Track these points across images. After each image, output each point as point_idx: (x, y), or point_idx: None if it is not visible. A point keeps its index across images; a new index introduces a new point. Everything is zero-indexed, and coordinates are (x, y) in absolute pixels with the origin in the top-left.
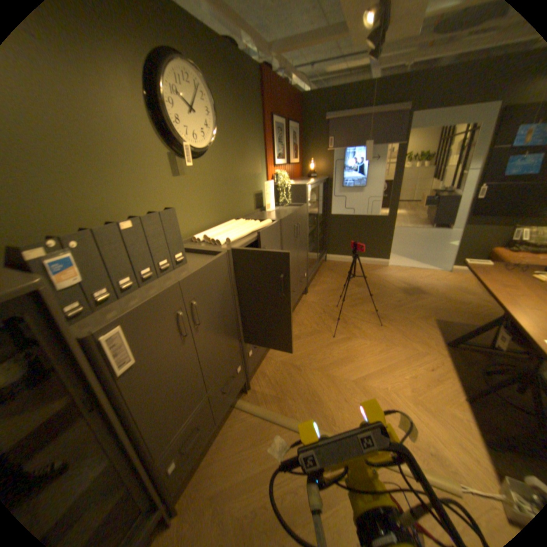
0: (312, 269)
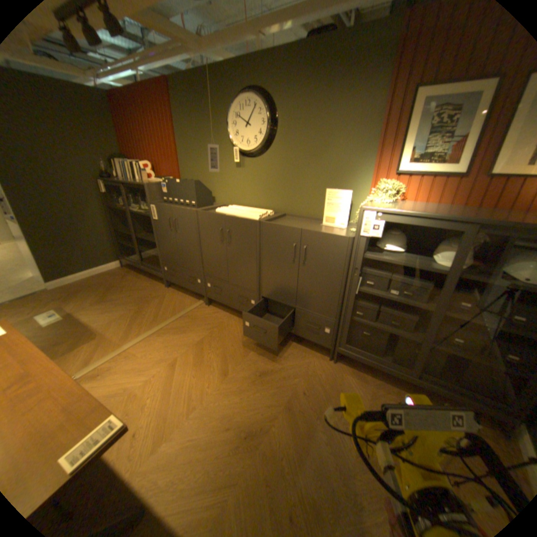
0: (371, 356)
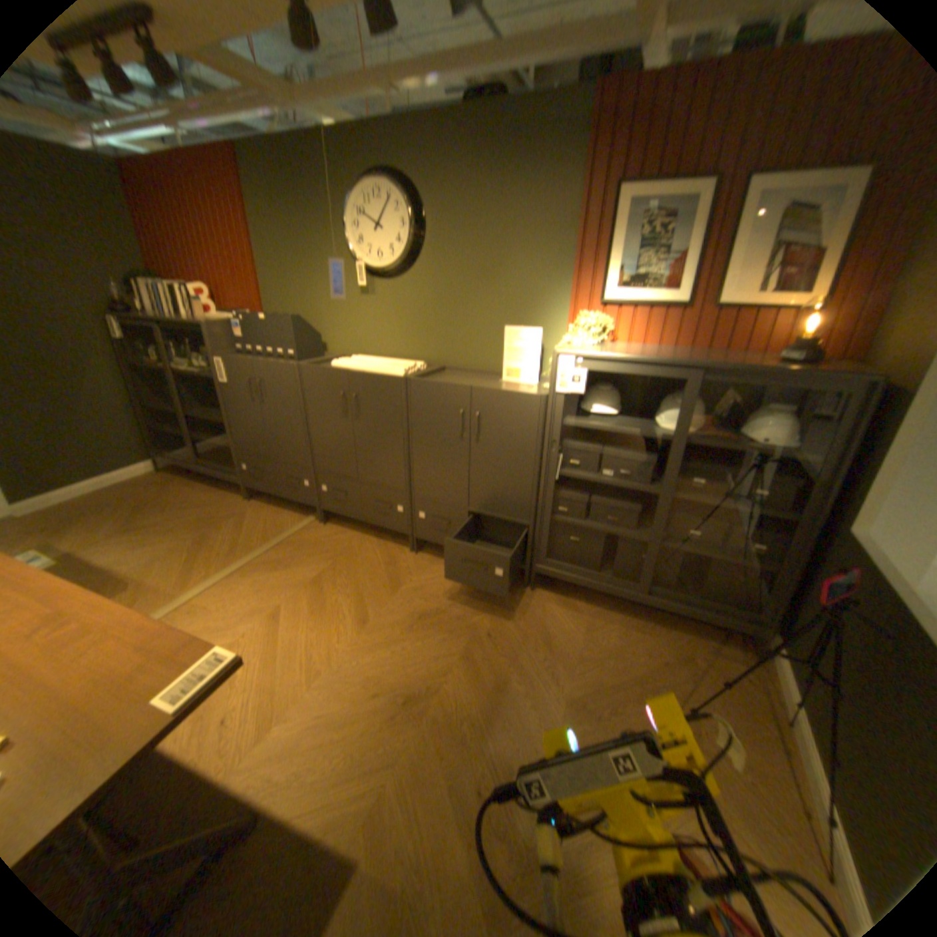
0: (583, 571)
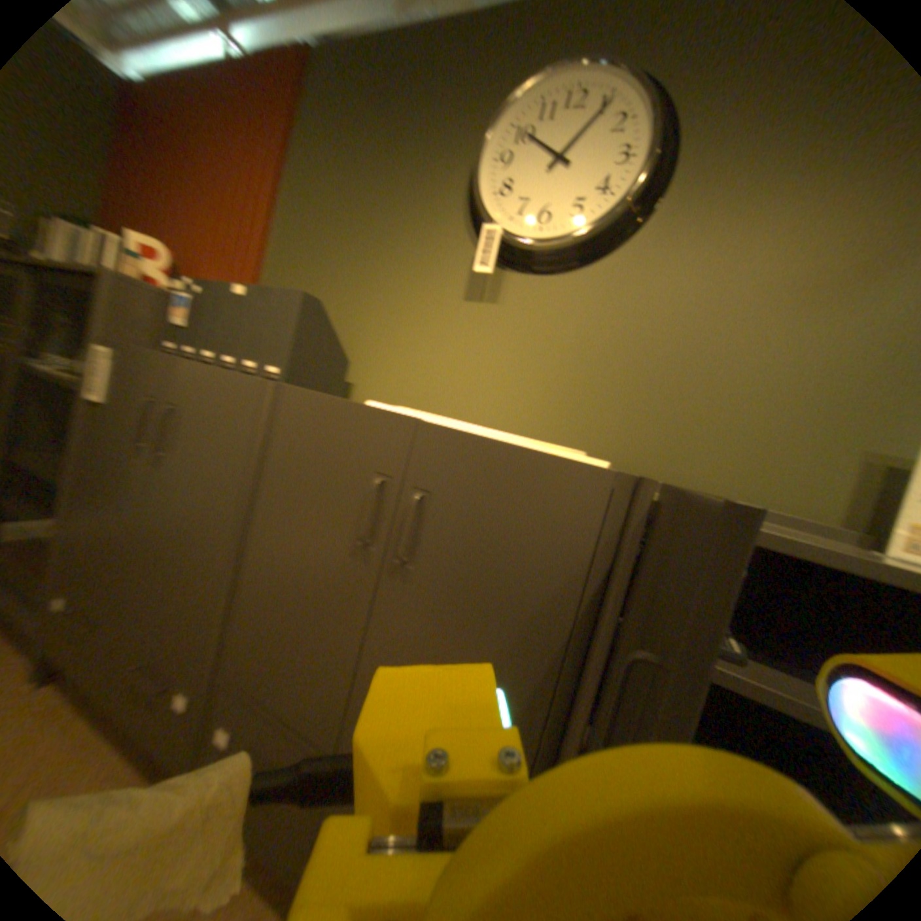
0: None
